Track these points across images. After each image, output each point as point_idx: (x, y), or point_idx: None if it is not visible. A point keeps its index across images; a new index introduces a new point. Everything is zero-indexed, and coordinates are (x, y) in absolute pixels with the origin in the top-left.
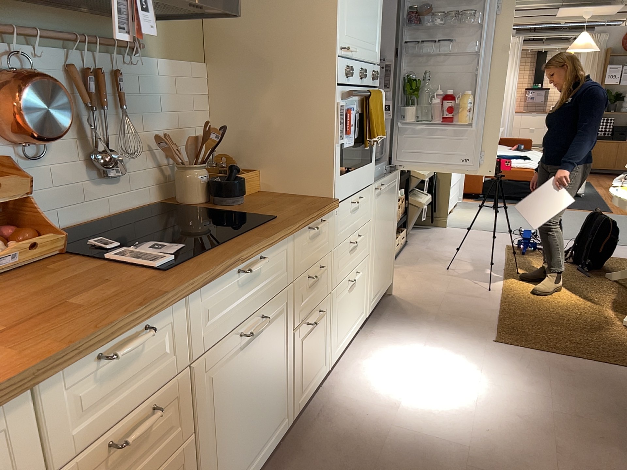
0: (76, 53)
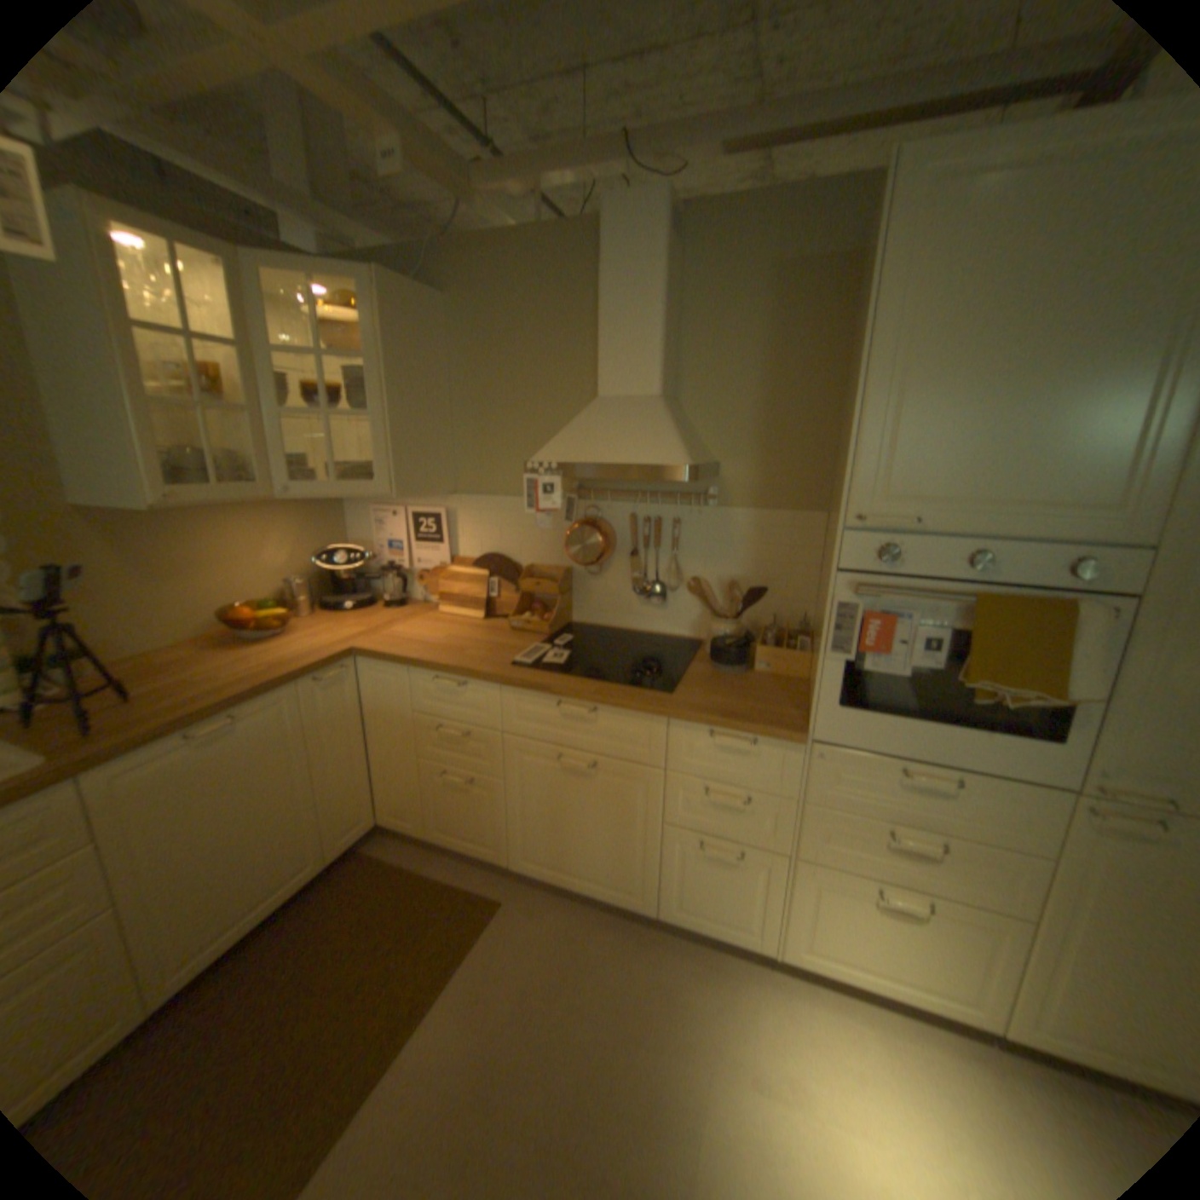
0: (639, 505)
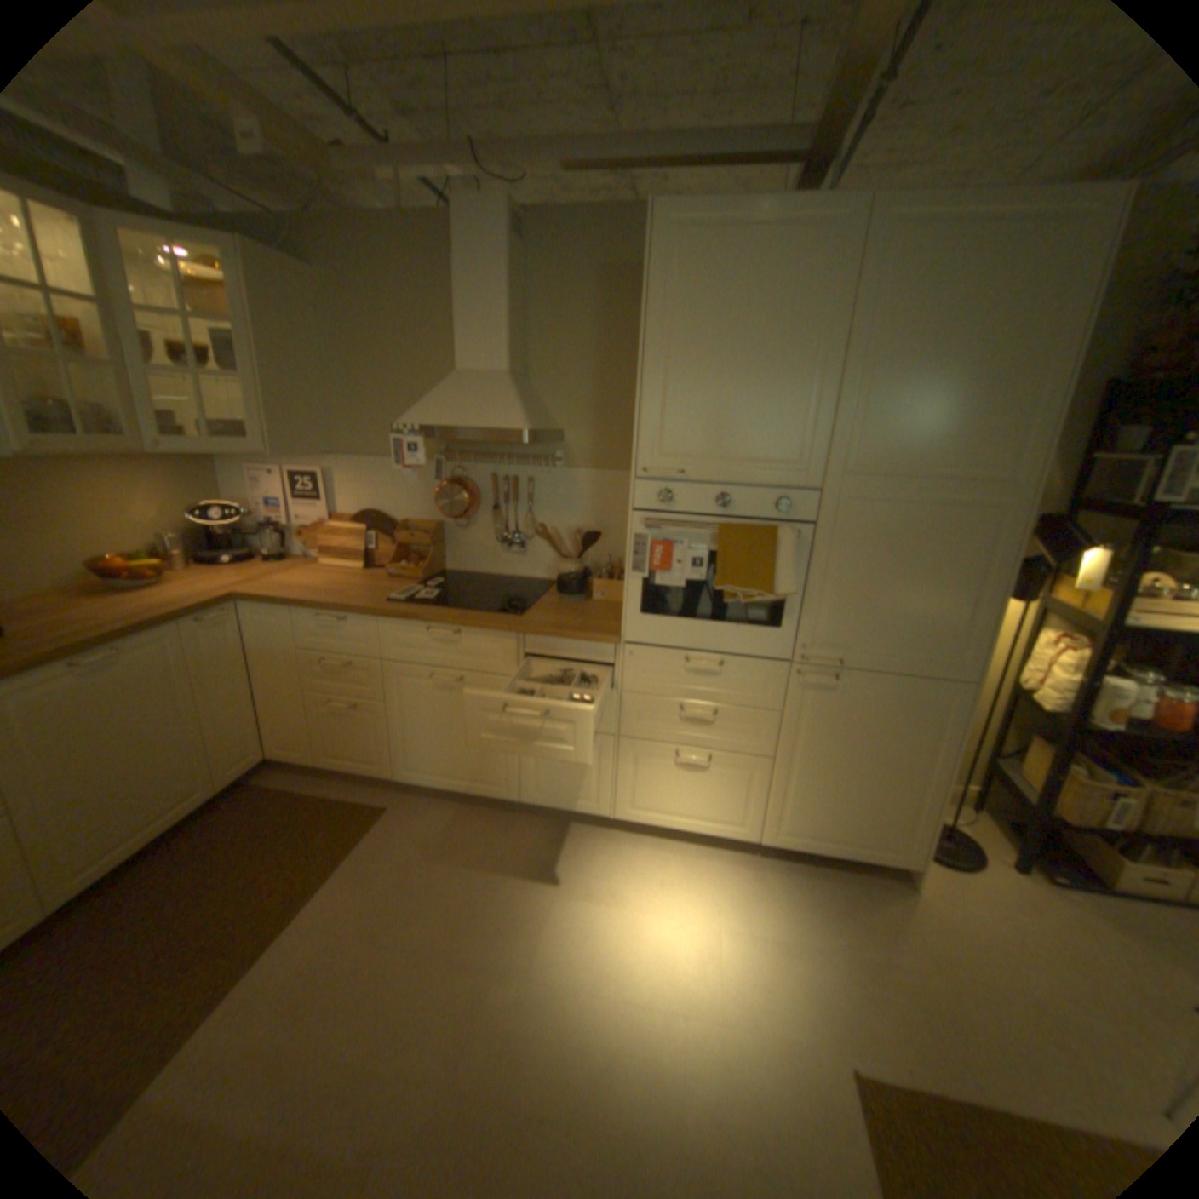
0: (500, 466)
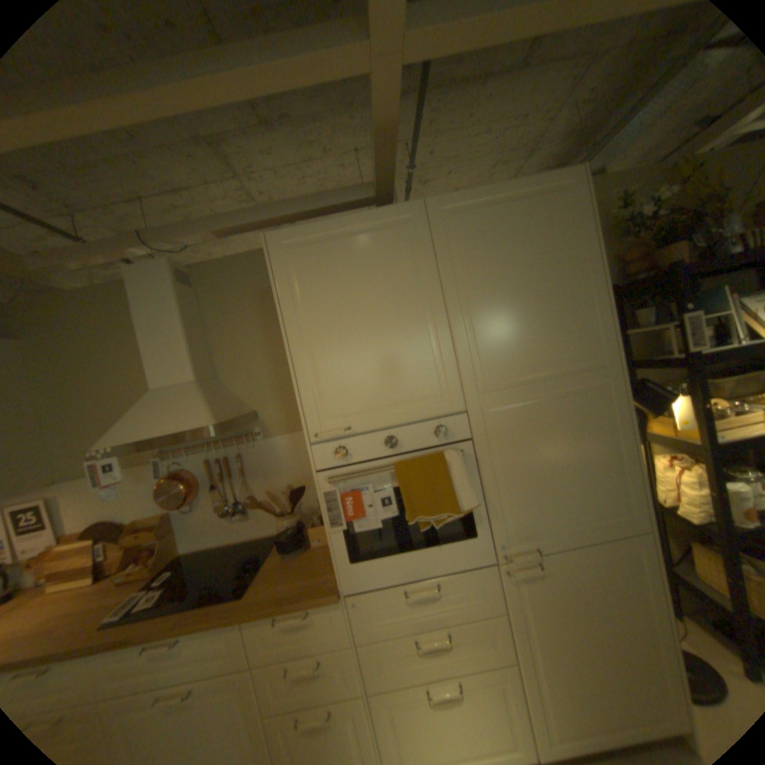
0: (209, 452)
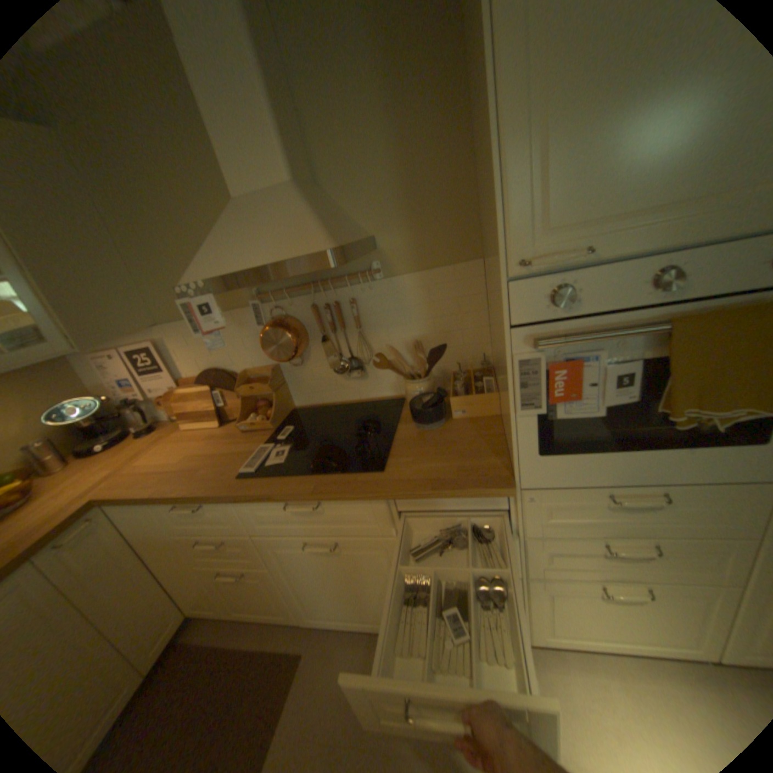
0: (316, 294)
